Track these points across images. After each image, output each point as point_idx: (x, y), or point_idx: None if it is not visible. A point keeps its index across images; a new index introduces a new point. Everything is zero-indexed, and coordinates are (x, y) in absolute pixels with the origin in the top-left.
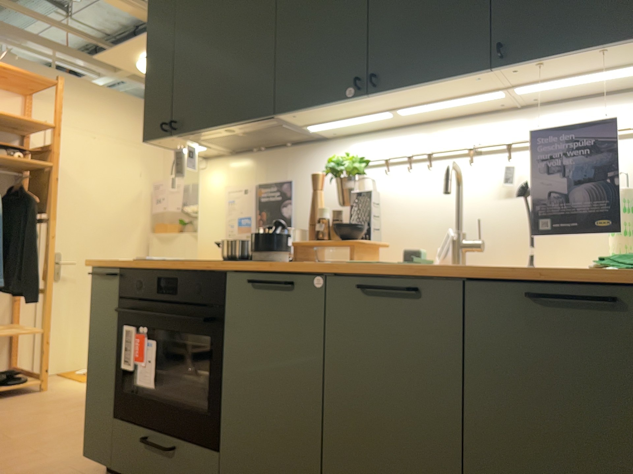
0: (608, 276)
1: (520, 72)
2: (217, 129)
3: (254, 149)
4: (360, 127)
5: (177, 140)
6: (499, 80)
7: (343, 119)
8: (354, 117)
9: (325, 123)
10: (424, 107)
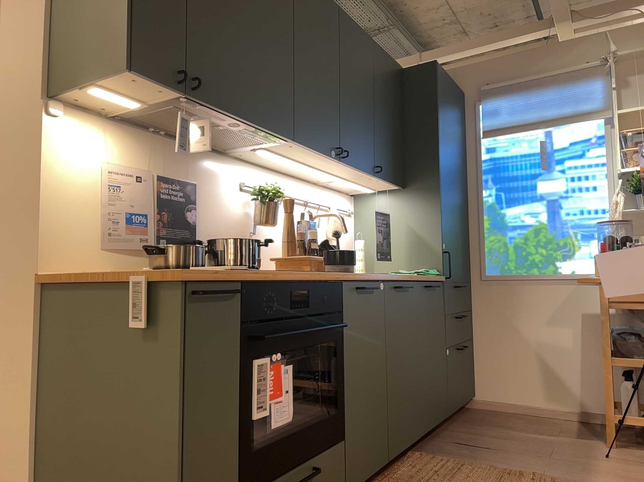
0: (433, 278)
1: (370, 178)
2: (235, 119)
3: (154, 128)
4: (259, 159)
5: (163, 93)
6: (360, 177)
7: (288, 157)
8: (295, 159)
9: (277, 153)
10: (321, 171)
